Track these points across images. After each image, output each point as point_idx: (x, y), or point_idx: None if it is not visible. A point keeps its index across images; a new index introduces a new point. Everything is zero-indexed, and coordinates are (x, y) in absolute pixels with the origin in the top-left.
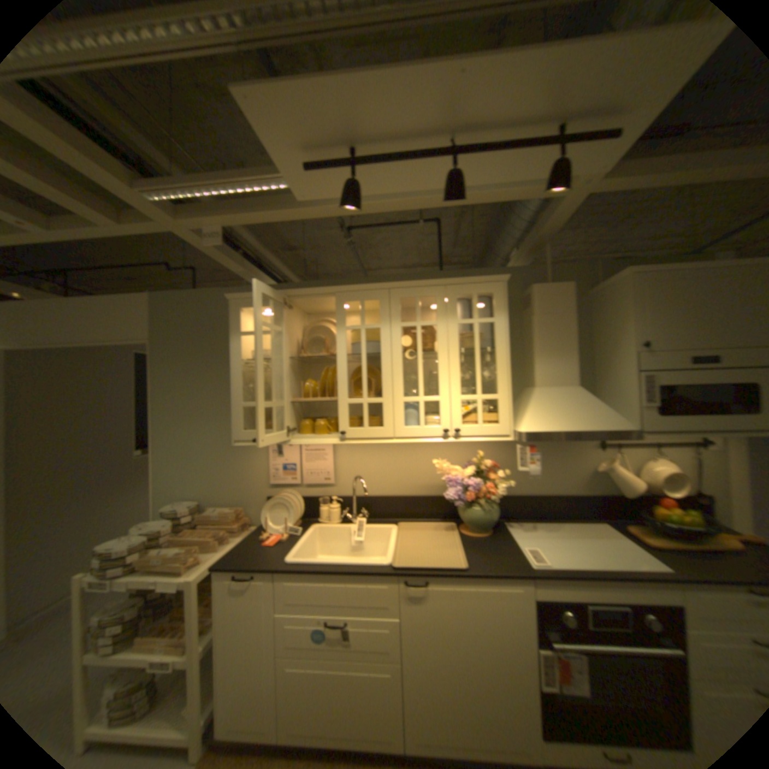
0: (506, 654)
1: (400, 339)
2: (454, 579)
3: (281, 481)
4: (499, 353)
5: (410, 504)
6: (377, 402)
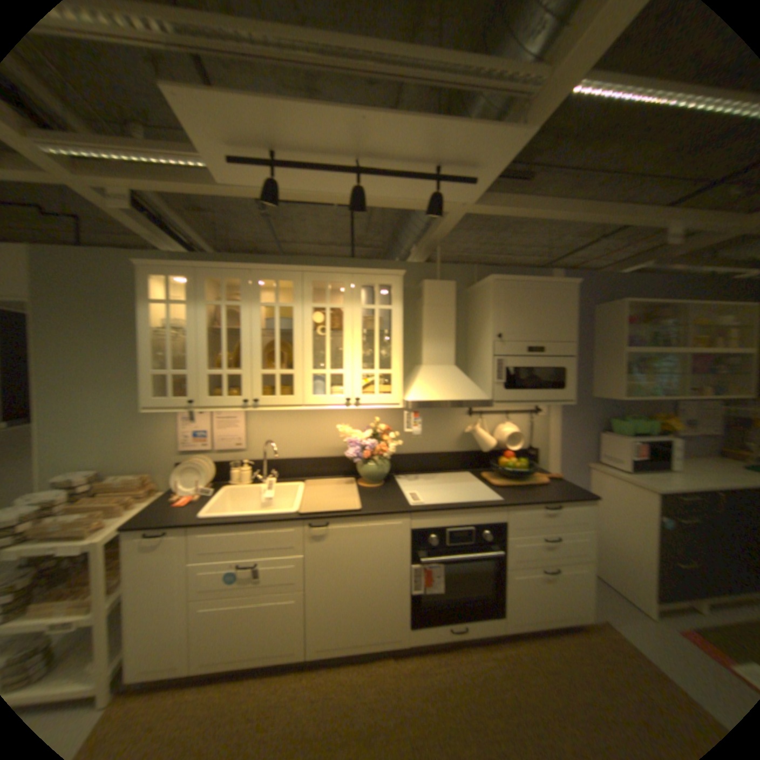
0: (385, 570)
1: (309, 318)
2: (348, 517)
3: (188, 447)
4: (392, 335)
5: (314, 464)
6: (286, 373)
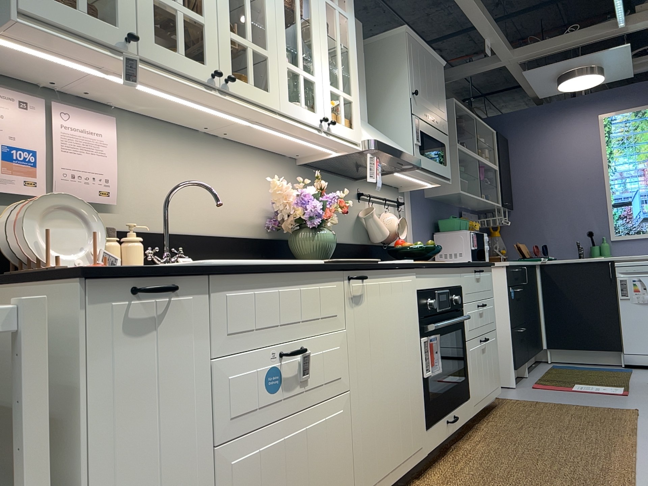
0: (407, 346)
1: None
2: (380, 268)
3: None
4: (352, 53)
5: (223, 247)
6: (261, 53)
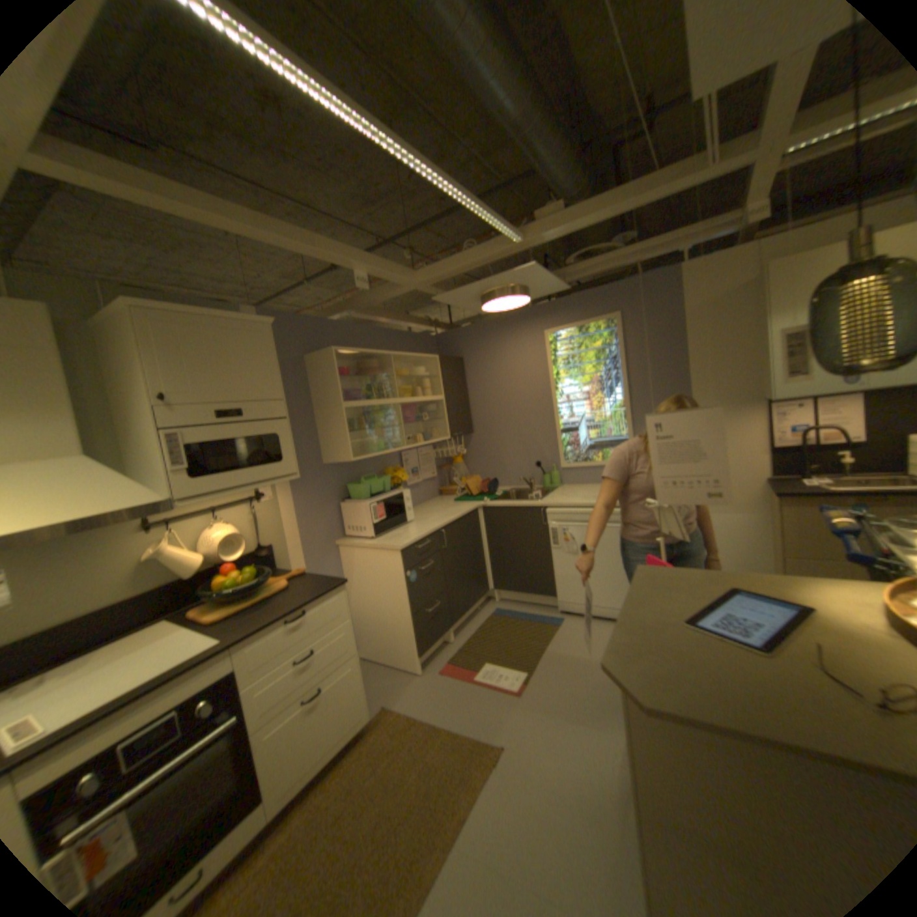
0: None
1: None
2: None
3: None
4: None
5: None
6: None
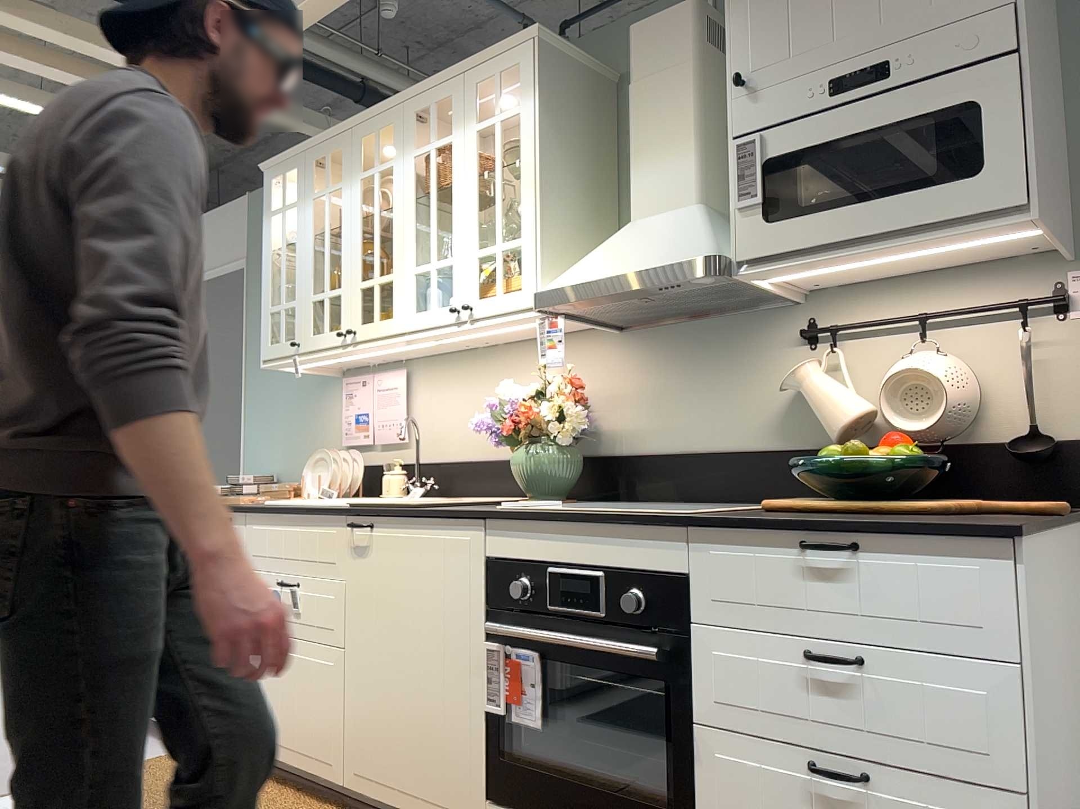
0: (446, 641)
1: (411, 176)
2: (393, 516)
3: (351, 440)
4: (522, 165)
5: (493, 473)
6: (385, 280)
